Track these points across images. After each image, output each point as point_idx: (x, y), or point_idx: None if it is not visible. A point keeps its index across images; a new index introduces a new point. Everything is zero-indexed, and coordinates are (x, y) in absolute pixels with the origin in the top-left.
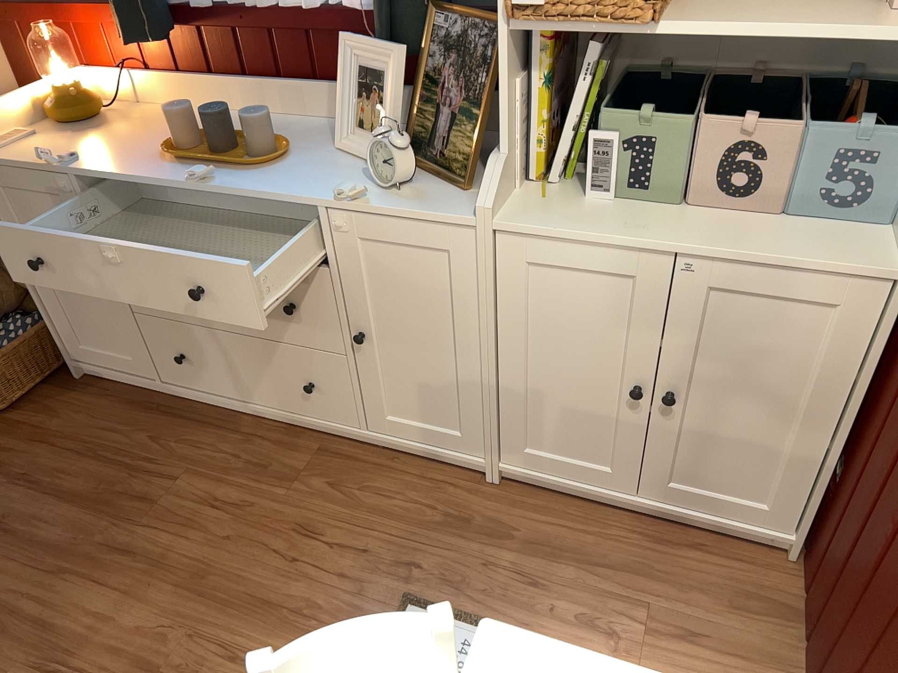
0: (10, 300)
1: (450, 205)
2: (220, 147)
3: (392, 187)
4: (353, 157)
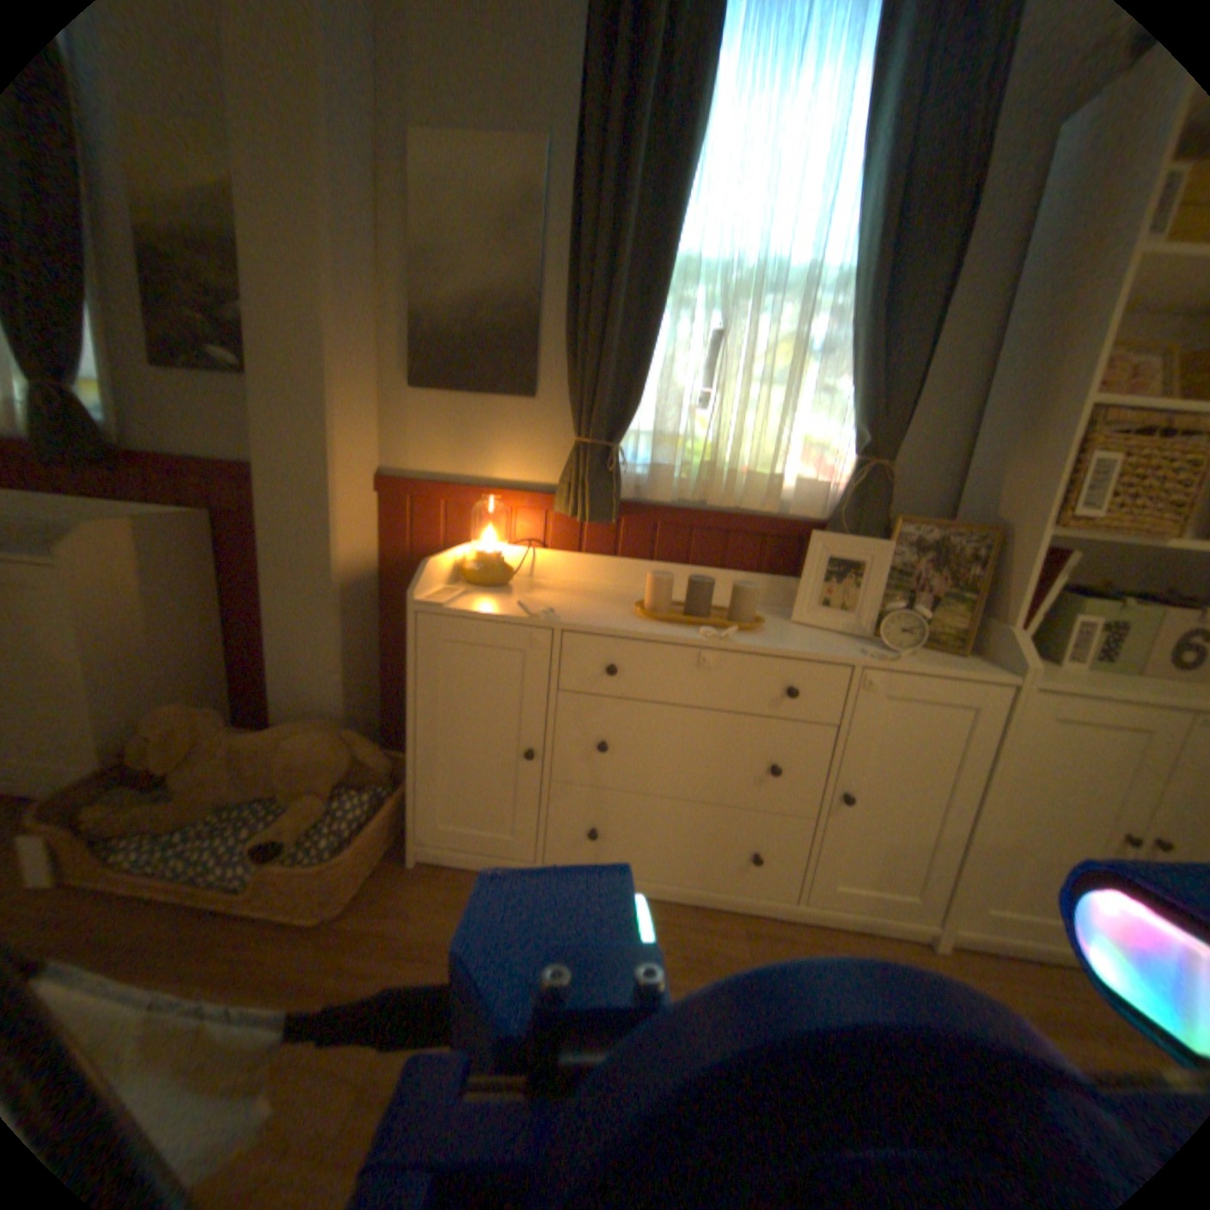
0: (333, 771)
1: (971, 667)
2: (693, 609)
3: (912, 650)
4: (811, 627)
